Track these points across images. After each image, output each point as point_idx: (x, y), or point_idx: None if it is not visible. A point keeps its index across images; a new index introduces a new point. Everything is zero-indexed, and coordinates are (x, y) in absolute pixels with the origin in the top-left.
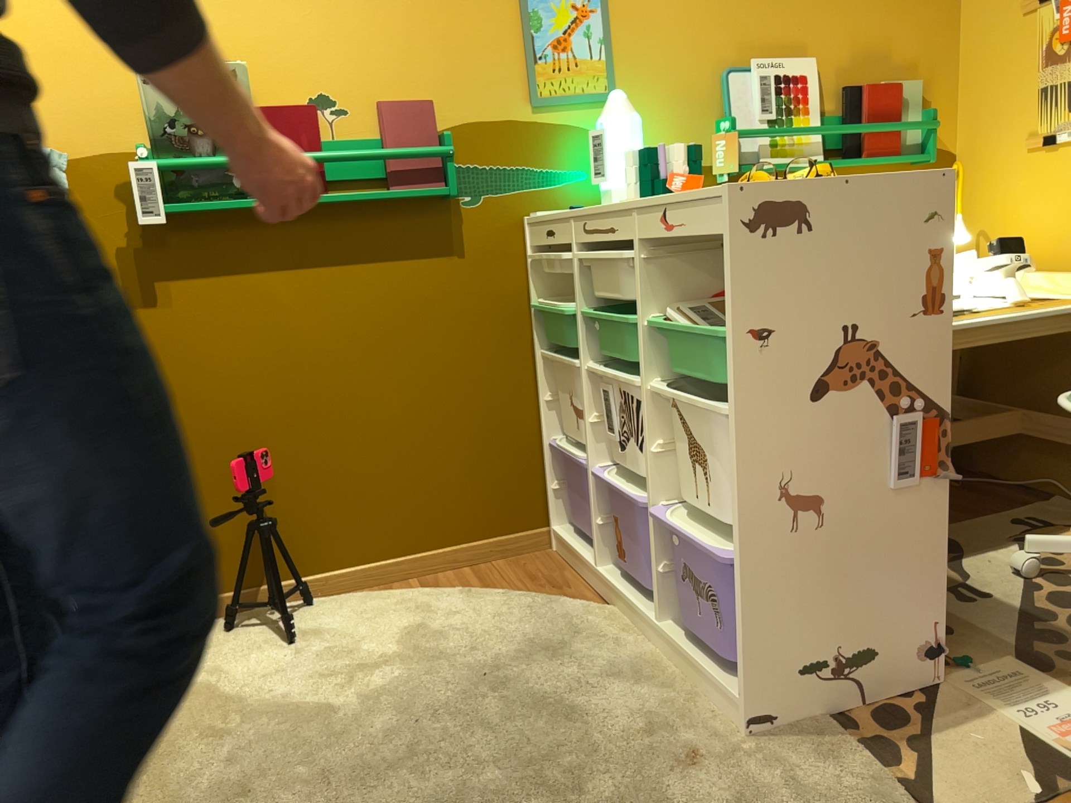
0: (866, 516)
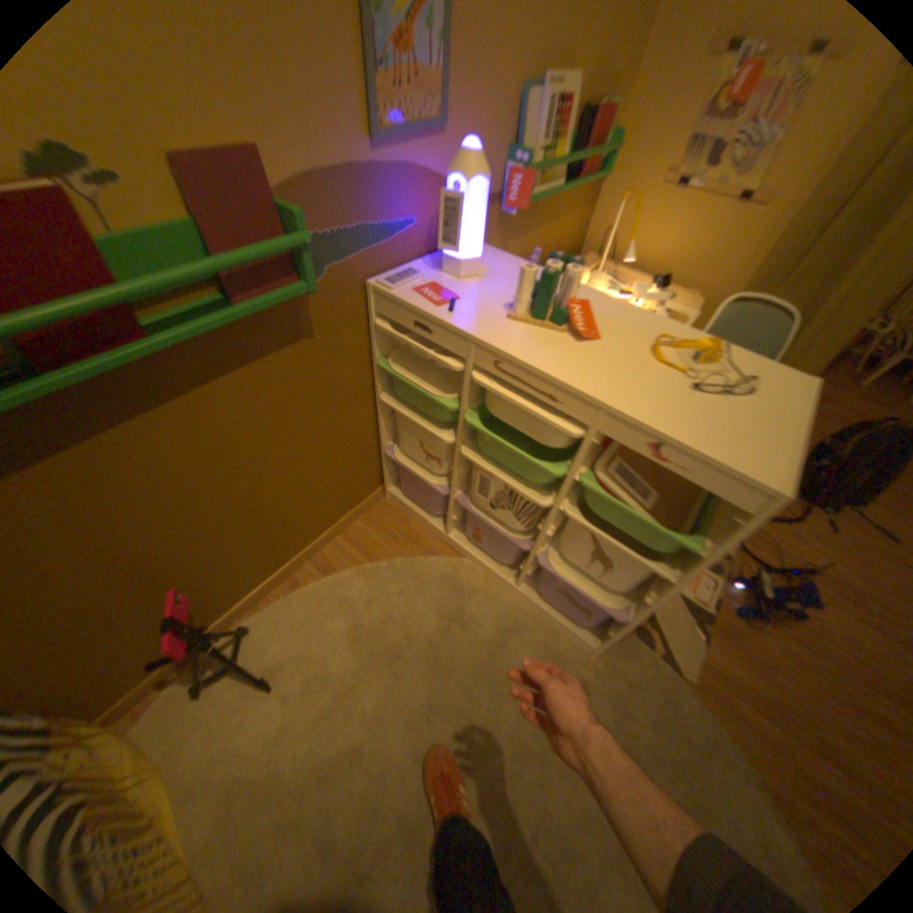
0: None
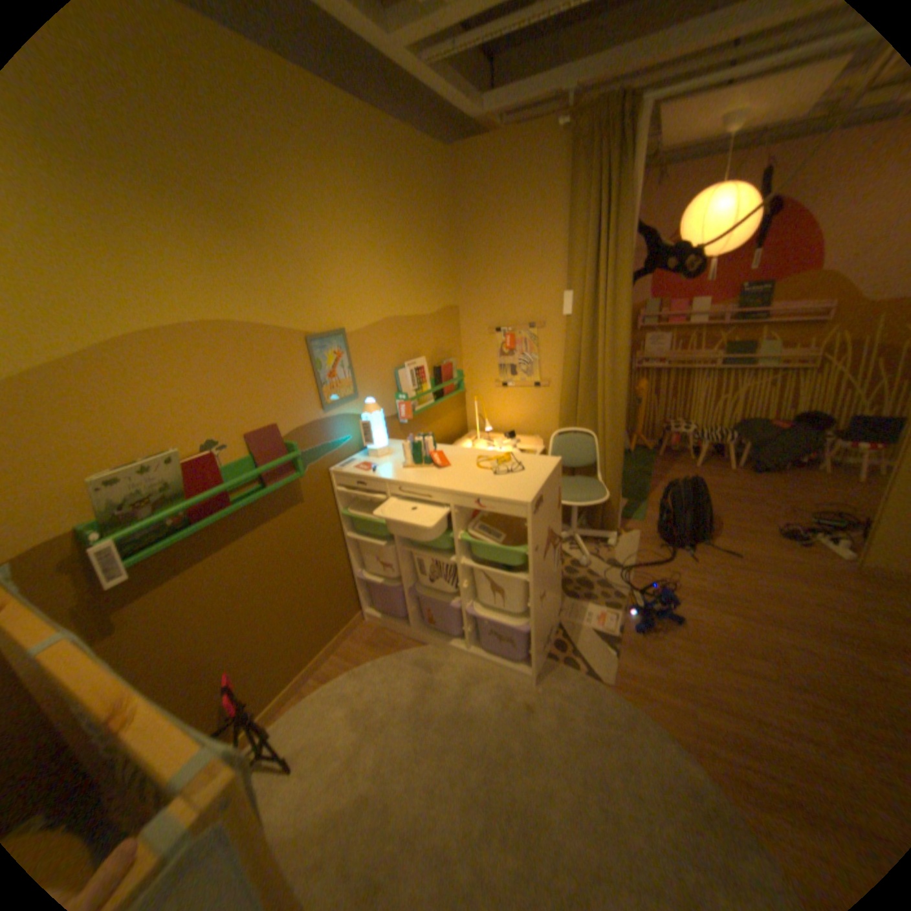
0: (551, 587)
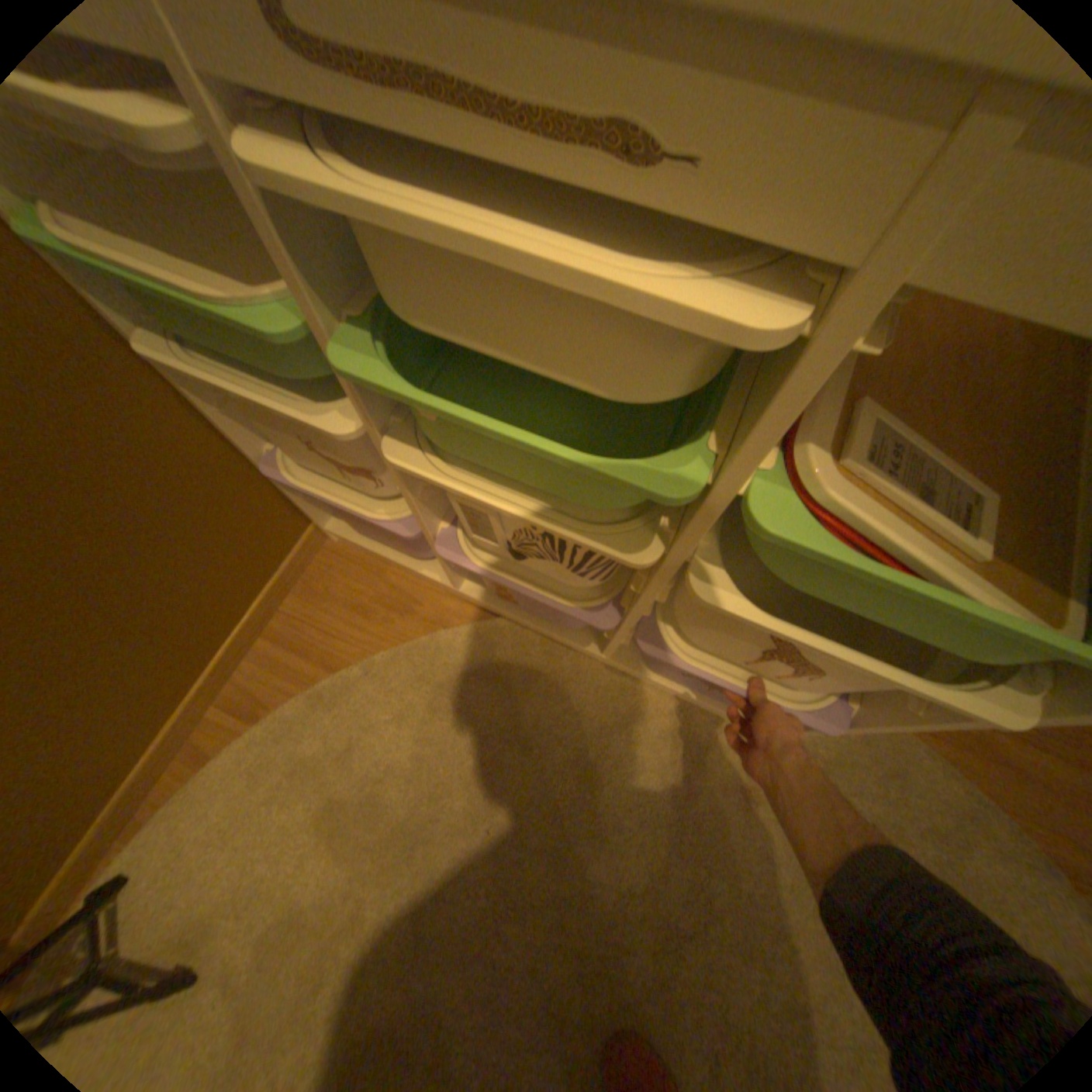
0: None
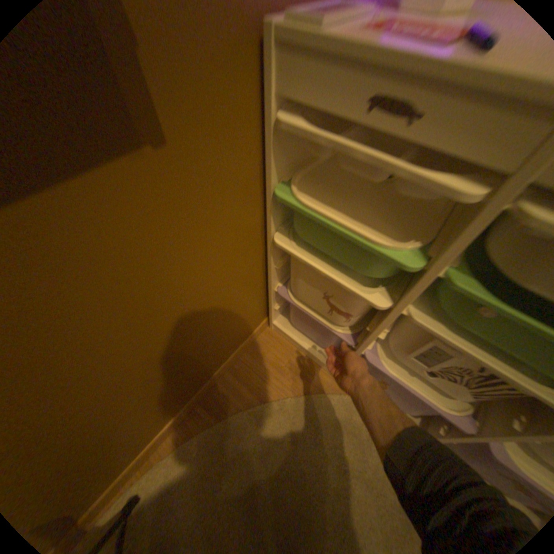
0: None
